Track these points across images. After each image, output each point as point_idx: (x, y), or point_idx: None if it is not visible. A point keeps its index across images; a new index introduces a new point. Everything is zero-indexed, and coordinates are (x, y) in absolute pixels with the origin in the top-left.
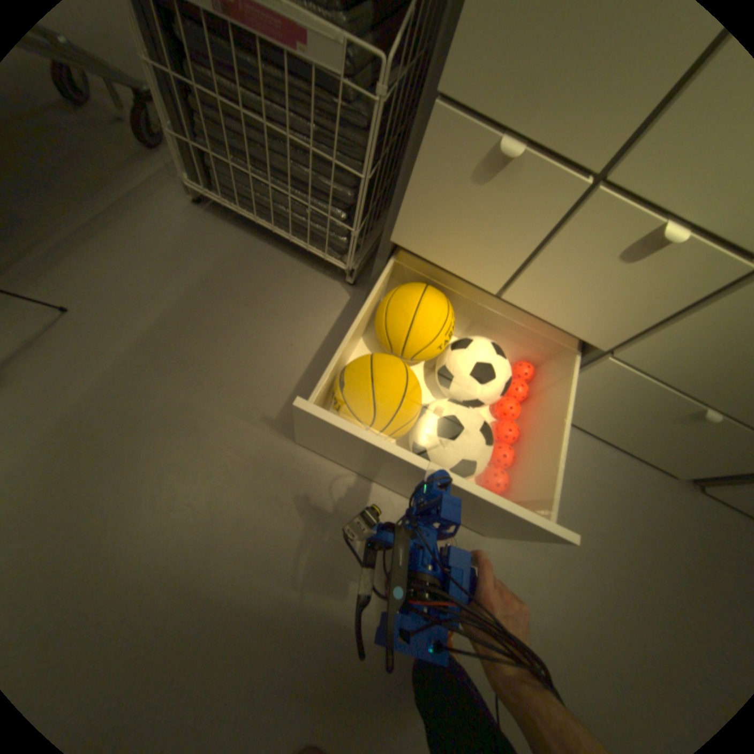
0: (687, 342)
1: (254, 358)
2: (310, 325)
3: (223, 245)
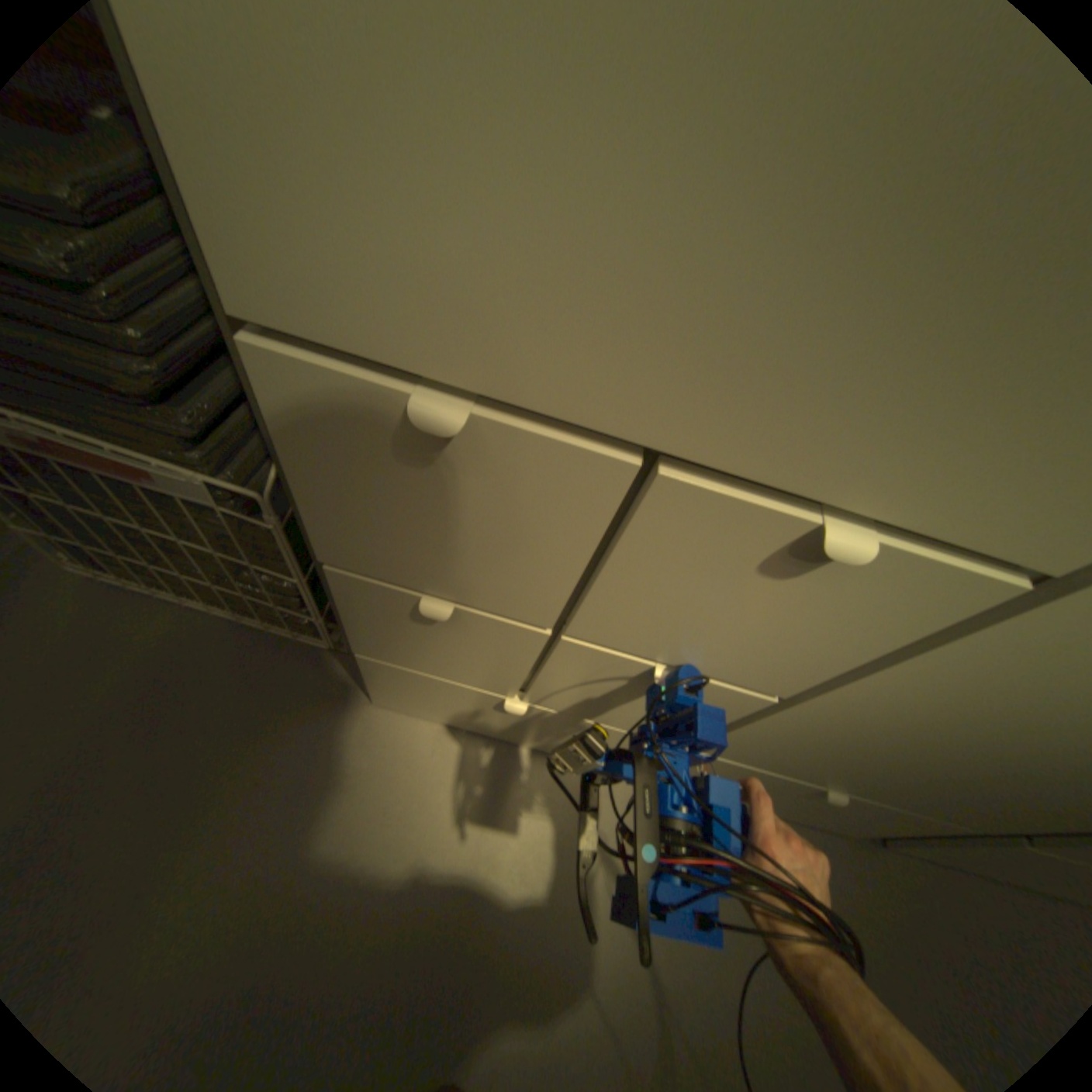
0: (759, 742)
1: (192, 826)
2: (286, 738)
3: (142, 636)
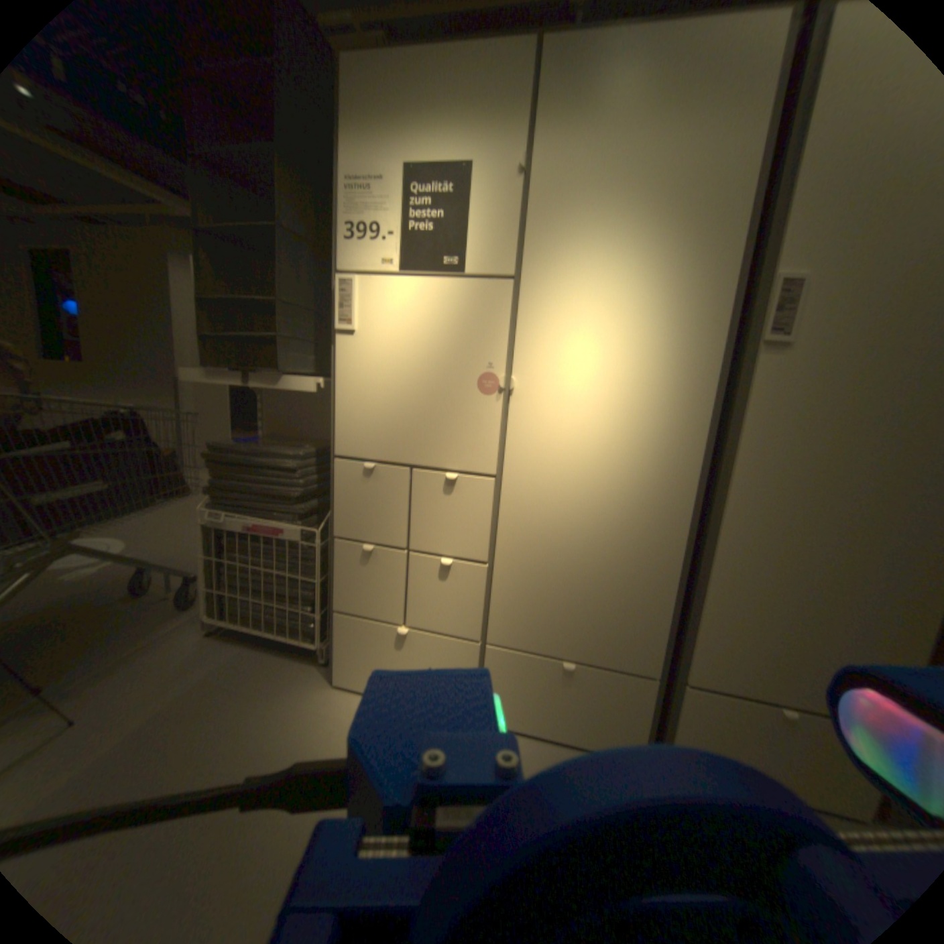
0: (505, 618)
1: (225, 735)
2: (282, 702)
3: (220, 660)
